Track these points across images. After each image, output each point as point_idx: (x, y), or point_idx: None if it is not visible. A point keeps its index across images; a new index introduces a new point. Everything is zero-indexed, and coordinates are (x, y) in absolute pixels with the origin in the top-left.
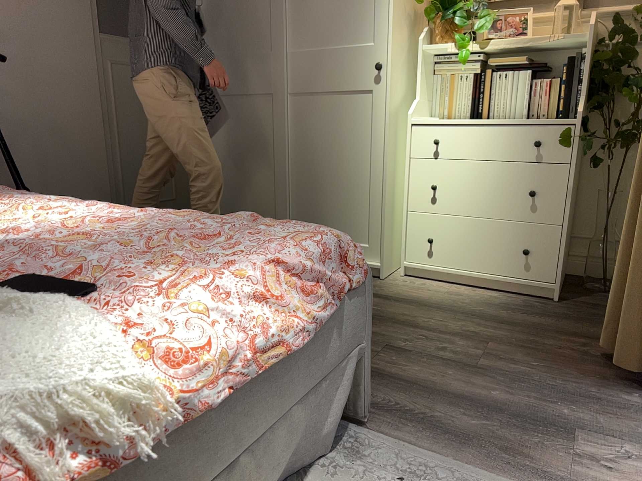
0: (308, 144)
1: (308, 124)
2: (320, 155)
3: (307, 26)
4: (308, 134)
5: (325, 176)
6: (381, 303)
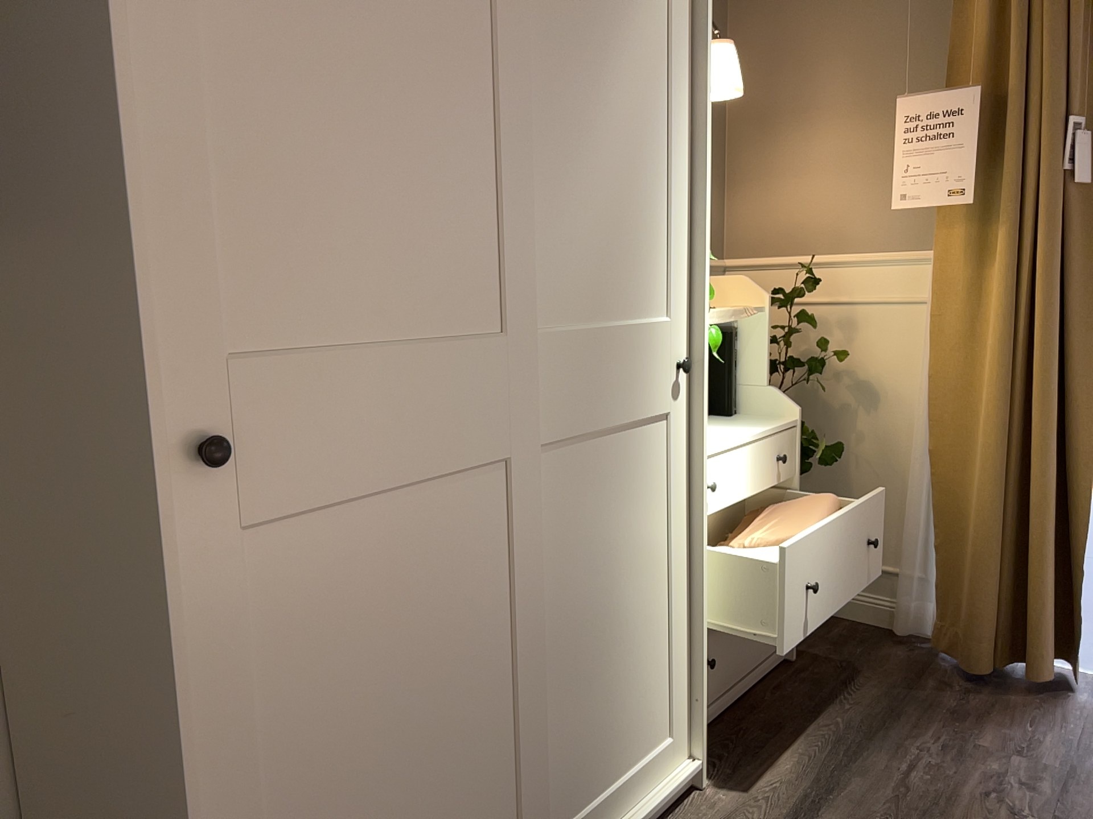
0: (569, 572)
1: (568, 518)
2: (593, 588)
3: (565, 262)
4: (568, 545)
5: (603, 633)
6: (841, 813)
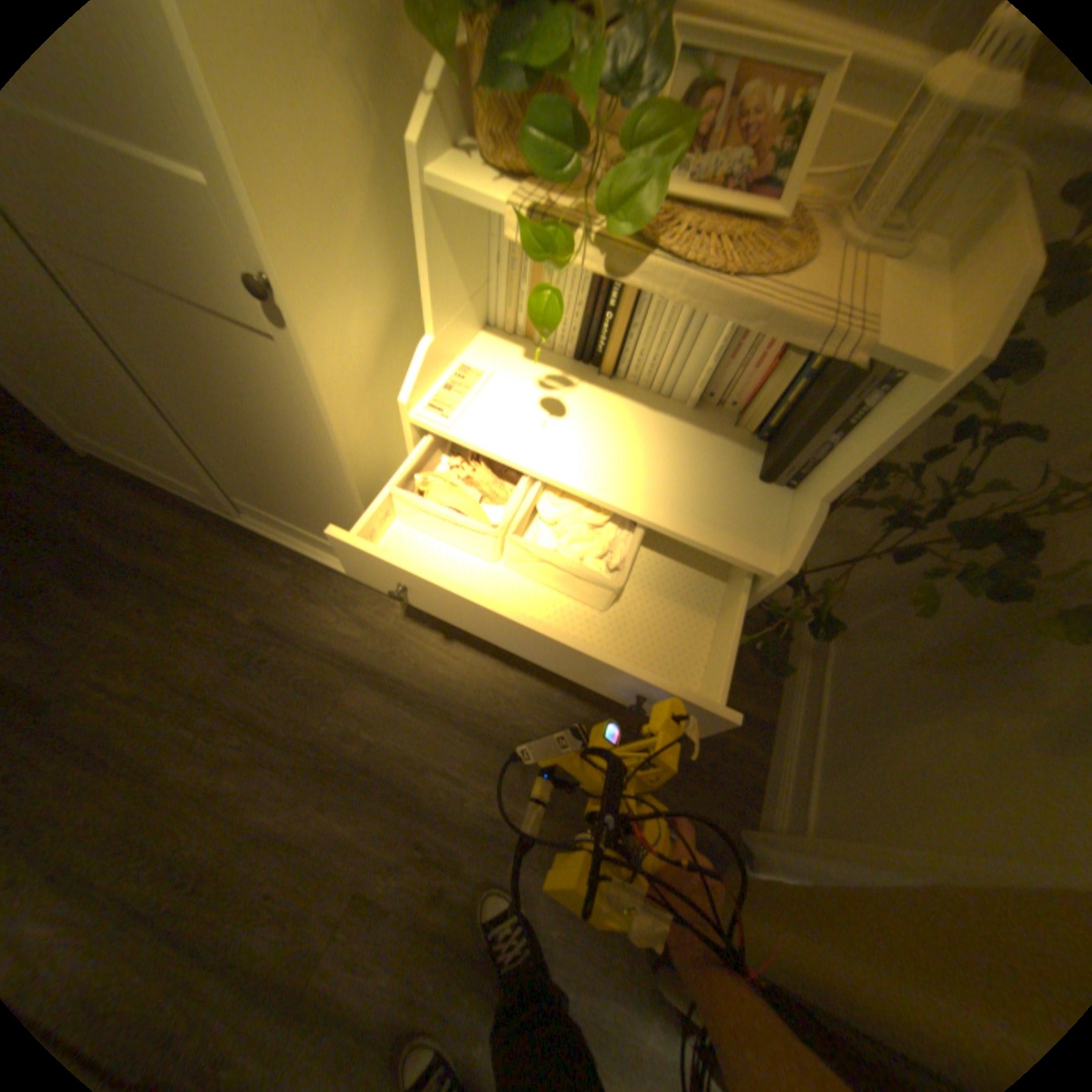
0: (172, 379)
1: (141, 335)
2: (215, 412)
3: None
4: (157, 358)
5: (248, 450)
6: (380, 709)
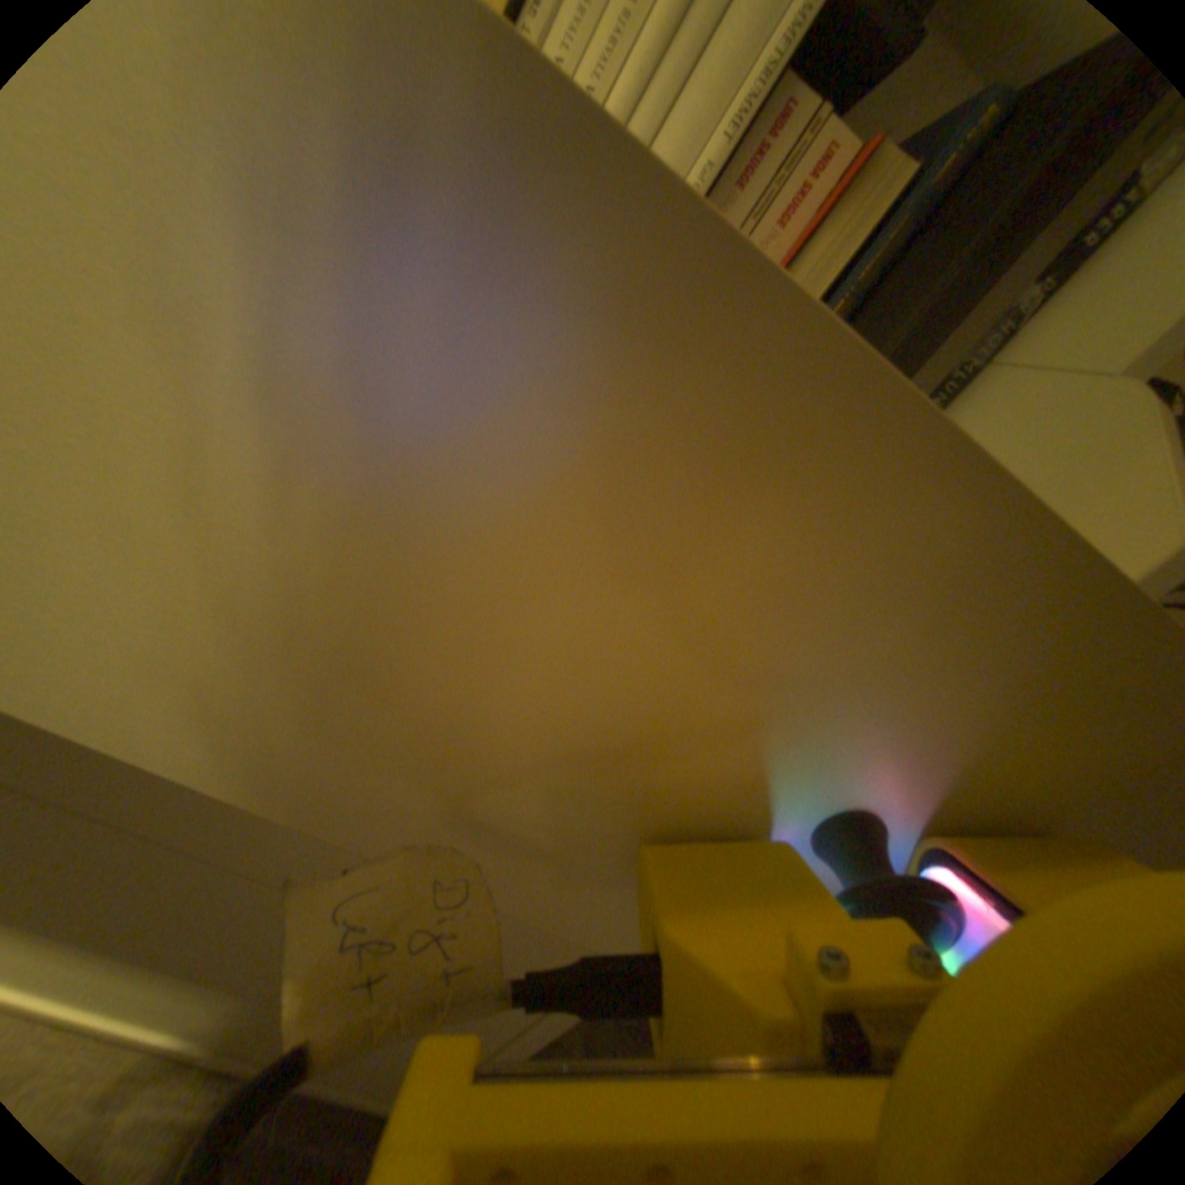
0: None
1: None
2: None
3: None
4: None
5: None
6: None
